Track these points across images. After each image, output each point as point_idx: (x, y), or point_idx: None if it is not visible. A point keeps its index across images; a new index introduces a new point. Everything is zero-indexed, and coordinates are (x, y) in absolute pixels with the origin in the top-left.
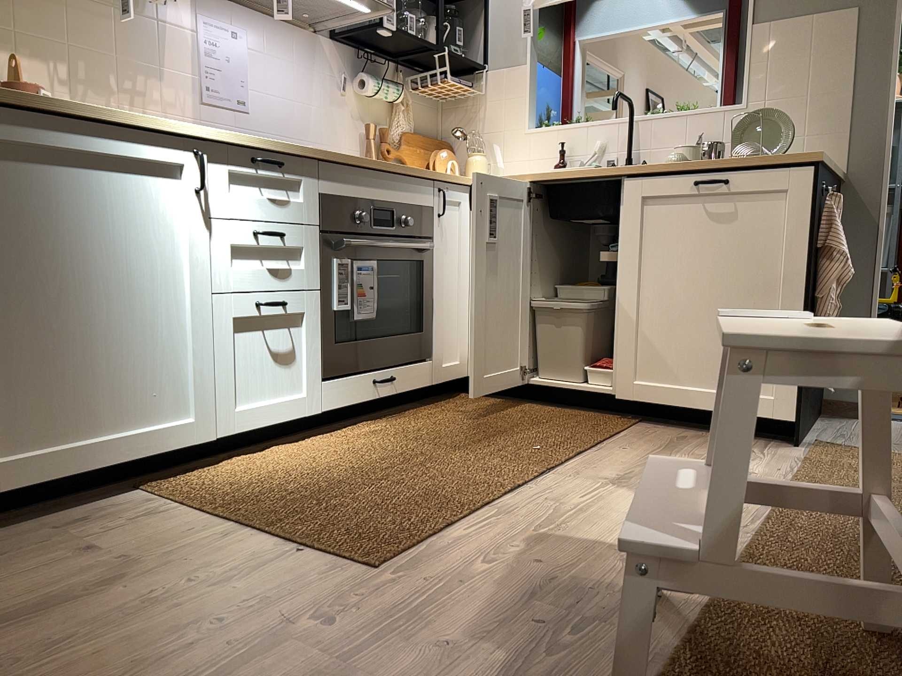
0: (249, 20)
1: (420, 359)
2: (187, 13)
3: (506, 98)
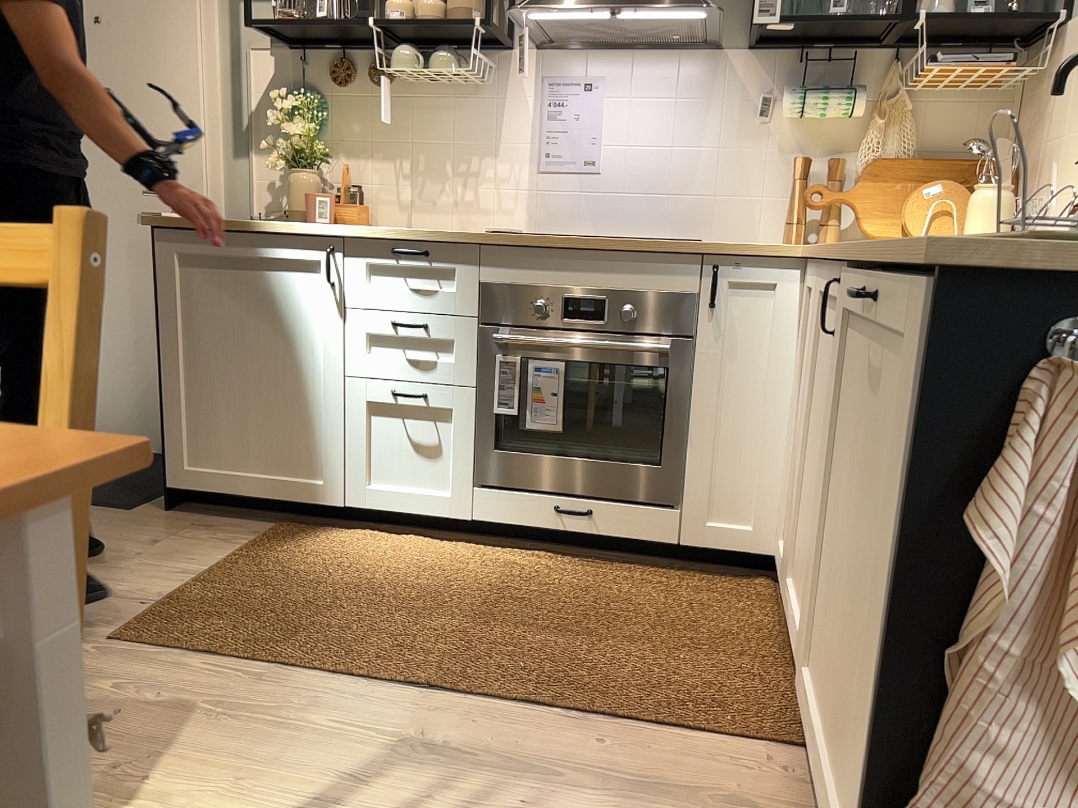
0: (607, 61)
1: (677, 507)
2: (526, 77)
3: (1077, 70)
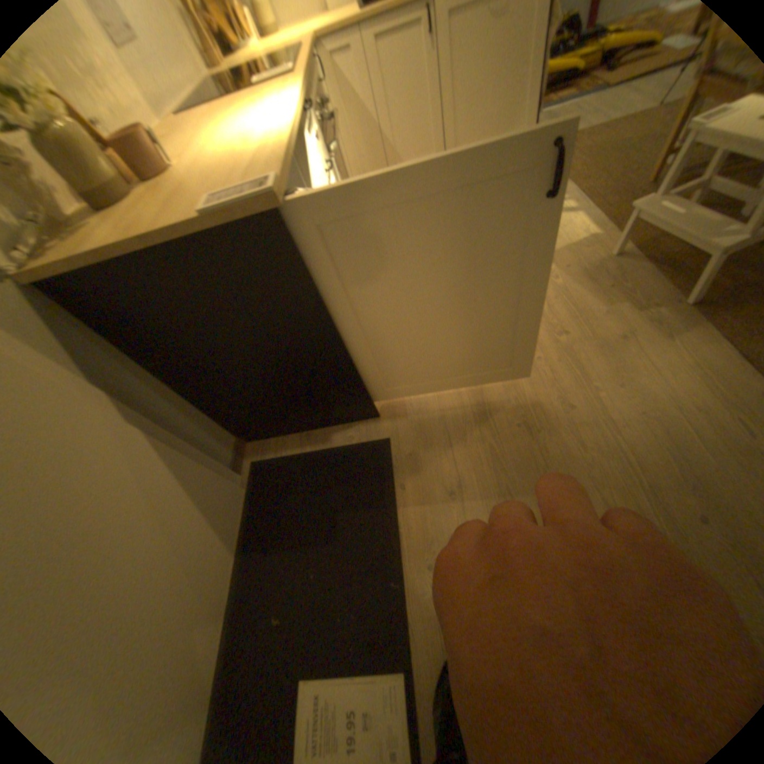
0: None
1: None
2: None
3: None
